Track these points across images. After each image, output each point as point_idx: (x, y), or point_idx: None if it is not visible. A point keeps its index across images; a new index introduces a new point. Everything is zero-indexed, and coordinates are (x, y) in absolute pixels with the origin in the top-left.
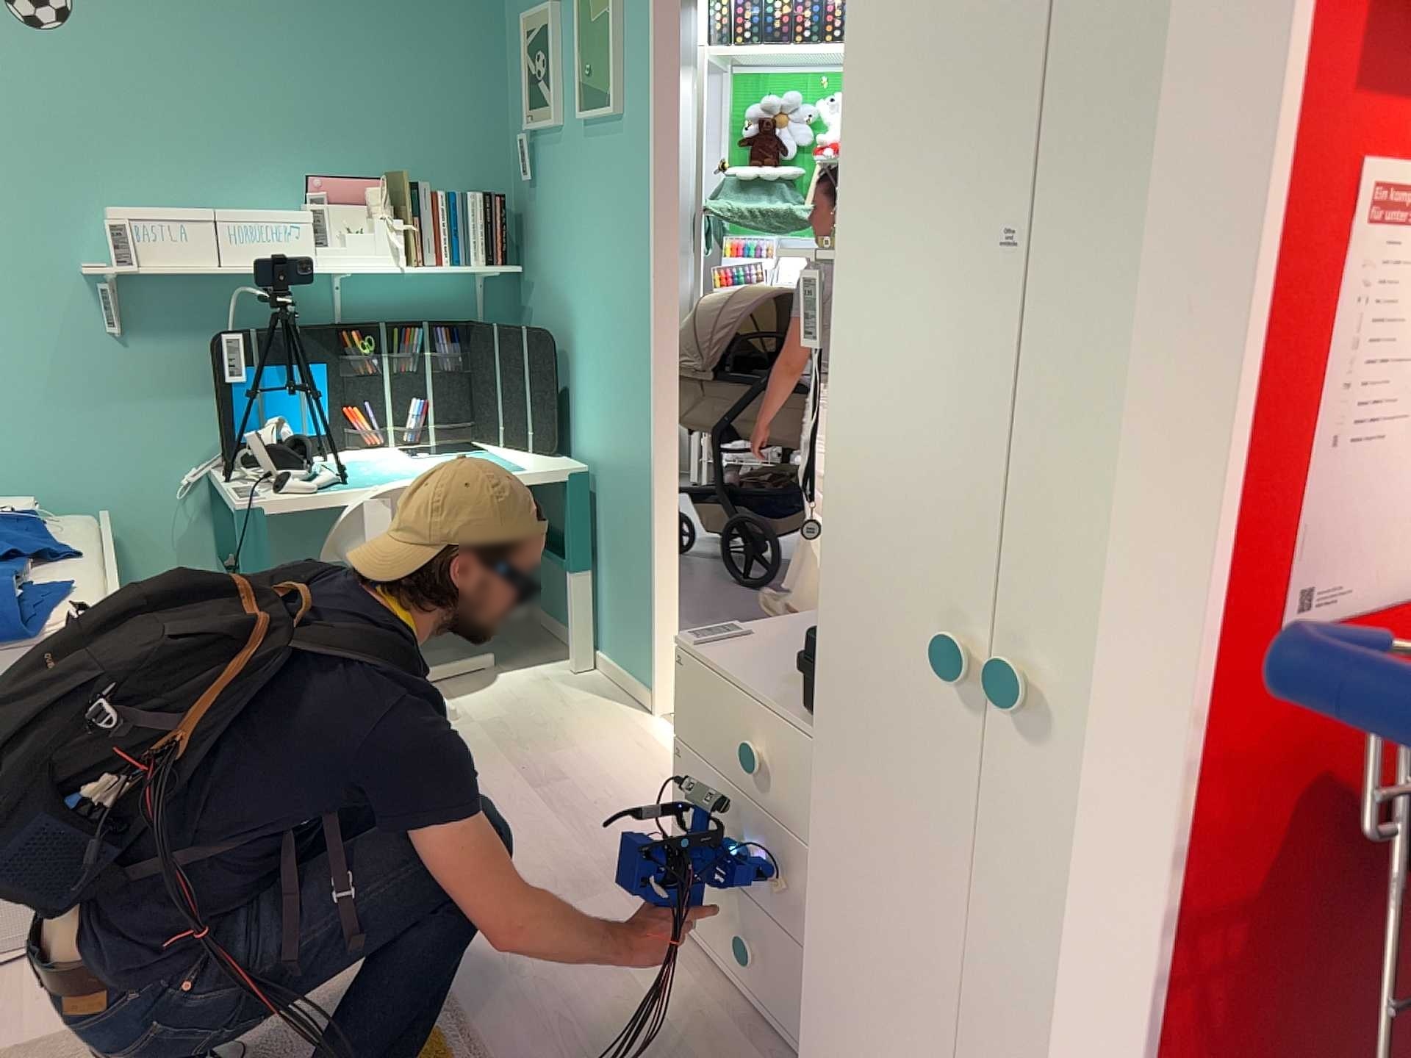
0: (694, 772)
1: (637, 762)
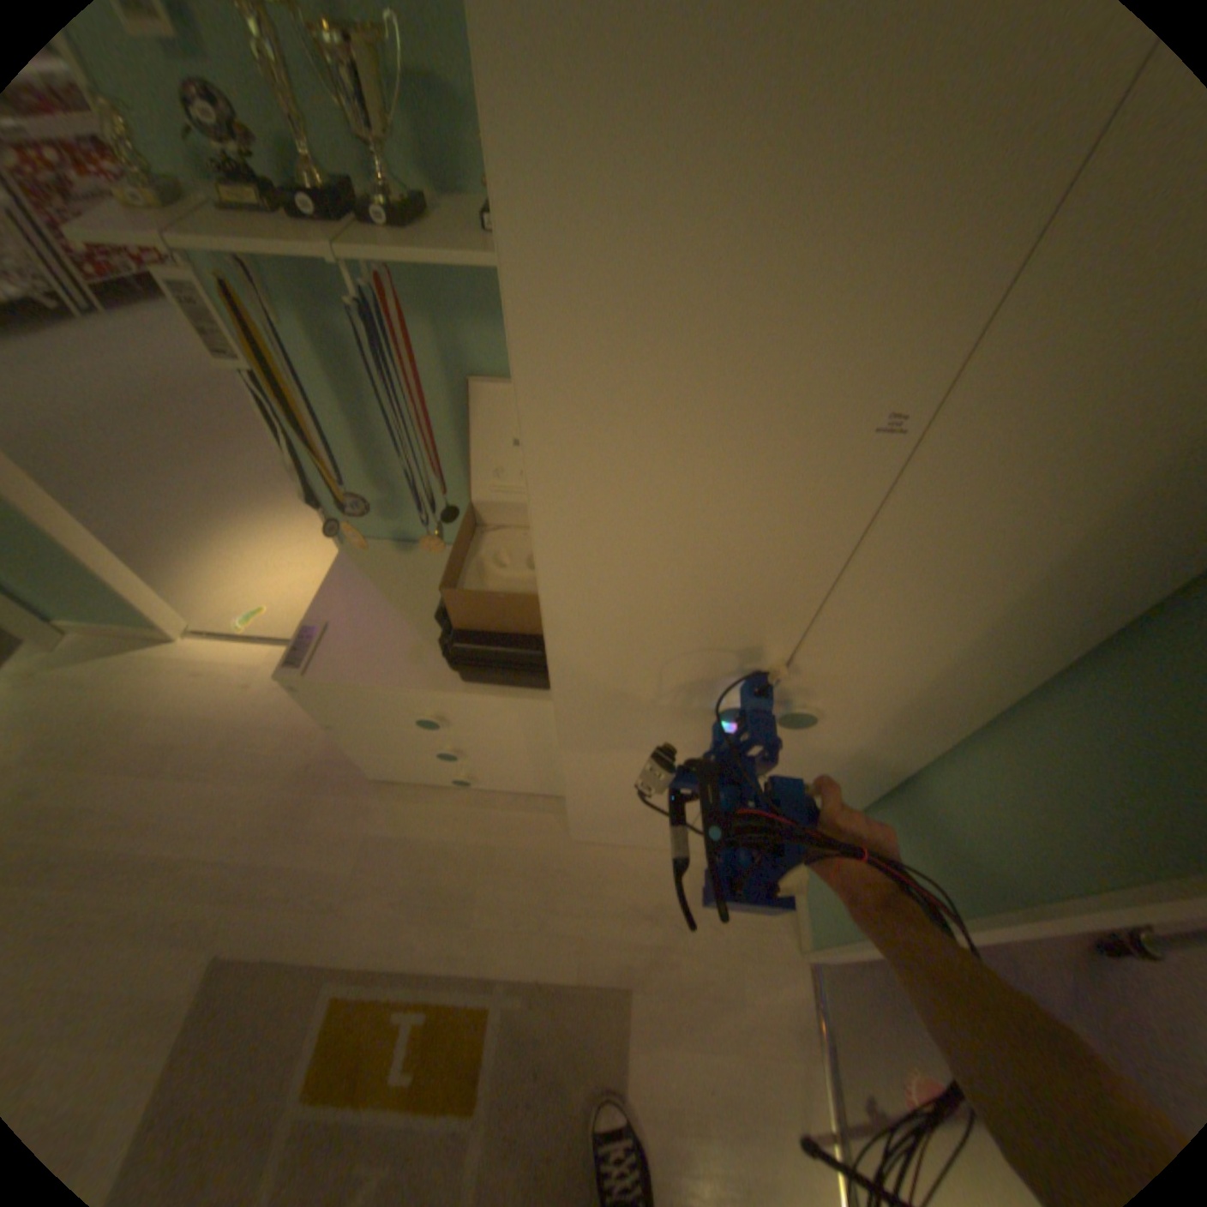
0: (356, 731)
1: (209, 689)
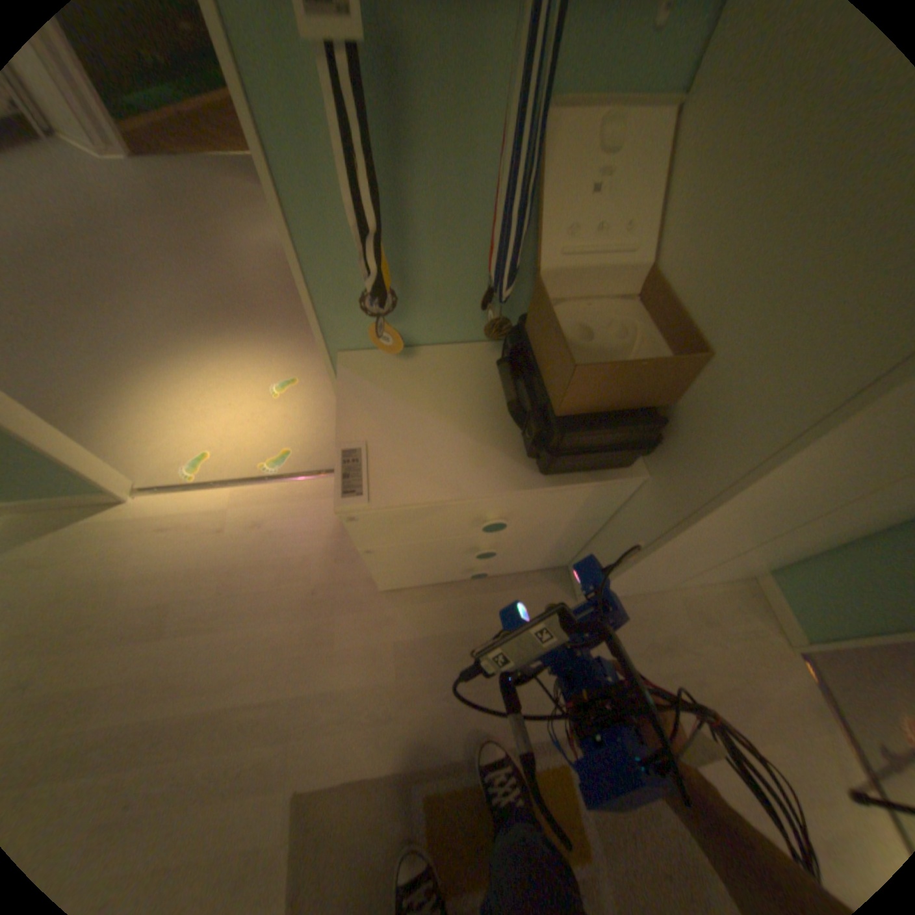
0: (397, 548)
1: (183, 539)
